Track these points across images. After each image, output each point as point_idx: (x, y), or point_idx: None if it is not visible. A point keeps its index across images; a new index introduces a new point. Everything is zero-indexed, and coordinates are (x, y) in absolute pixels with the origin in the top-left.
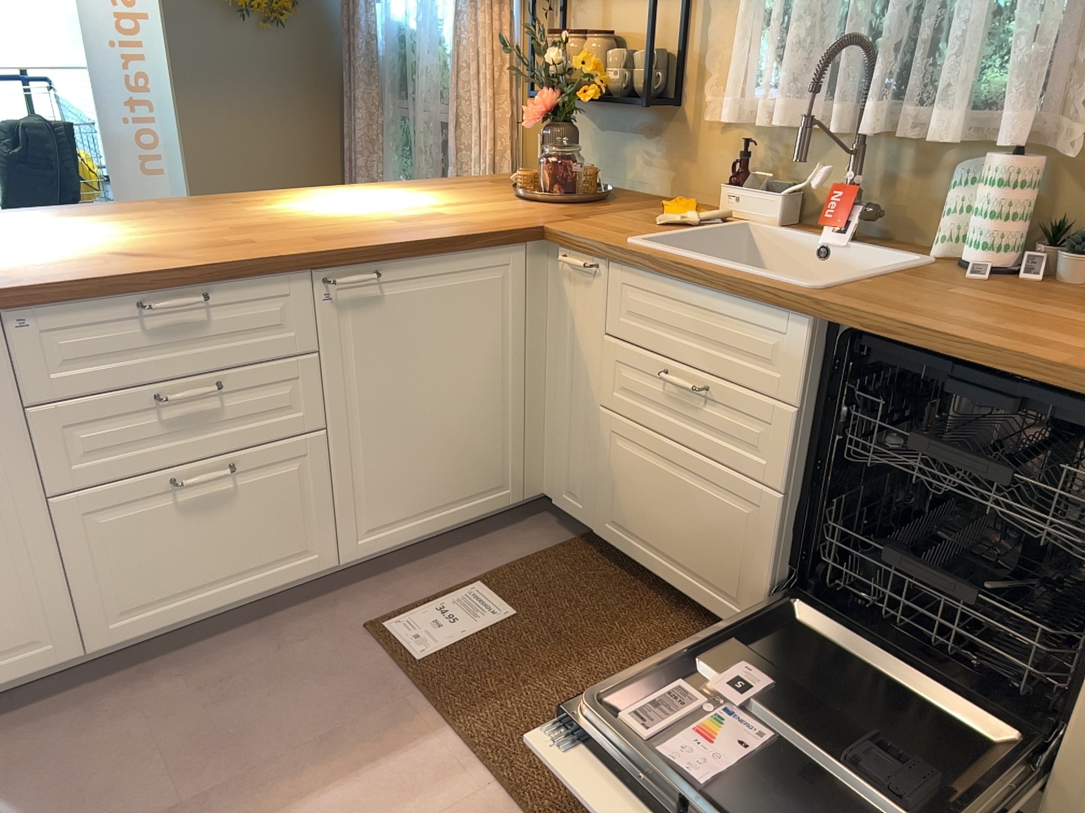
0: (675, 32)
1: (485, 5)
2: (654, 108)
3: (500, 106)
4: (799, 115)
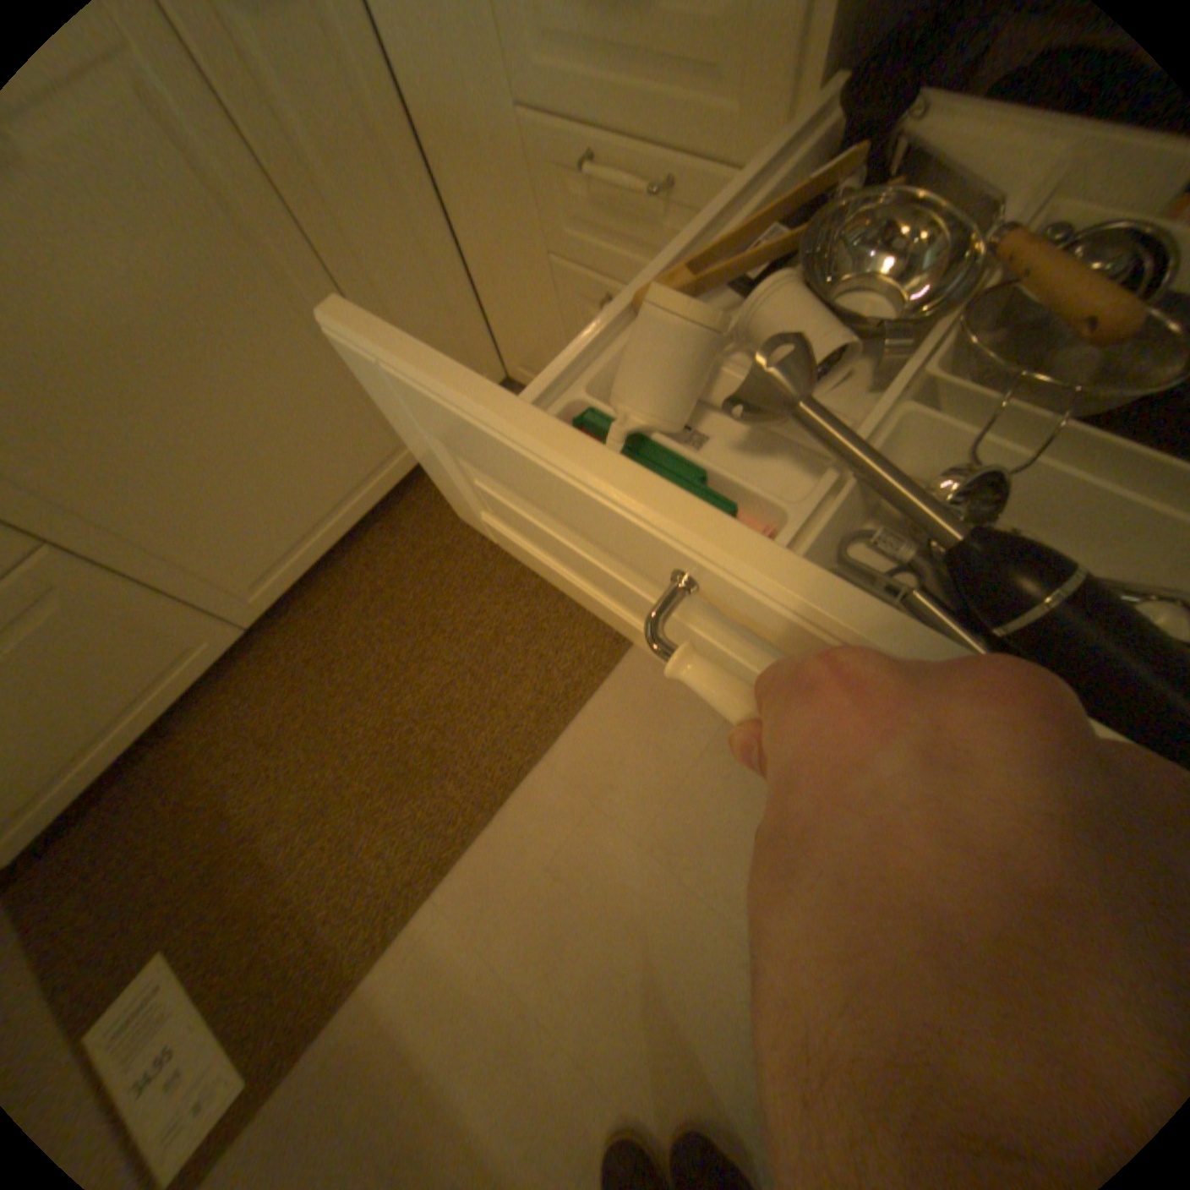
0: None
1: None
2: None
3: None
4: None
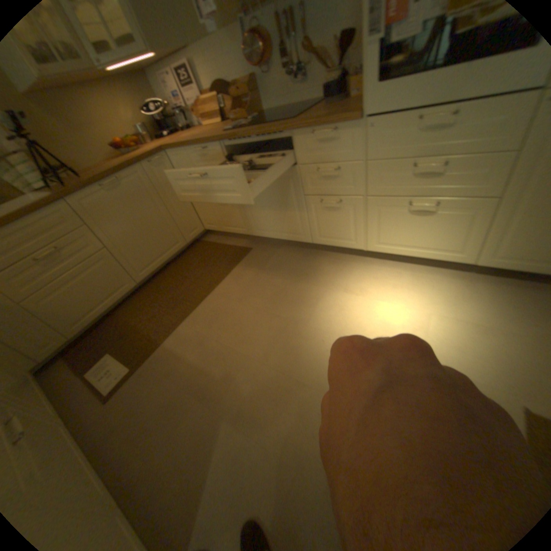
0: None
1: None
2: None
3: None
4: None
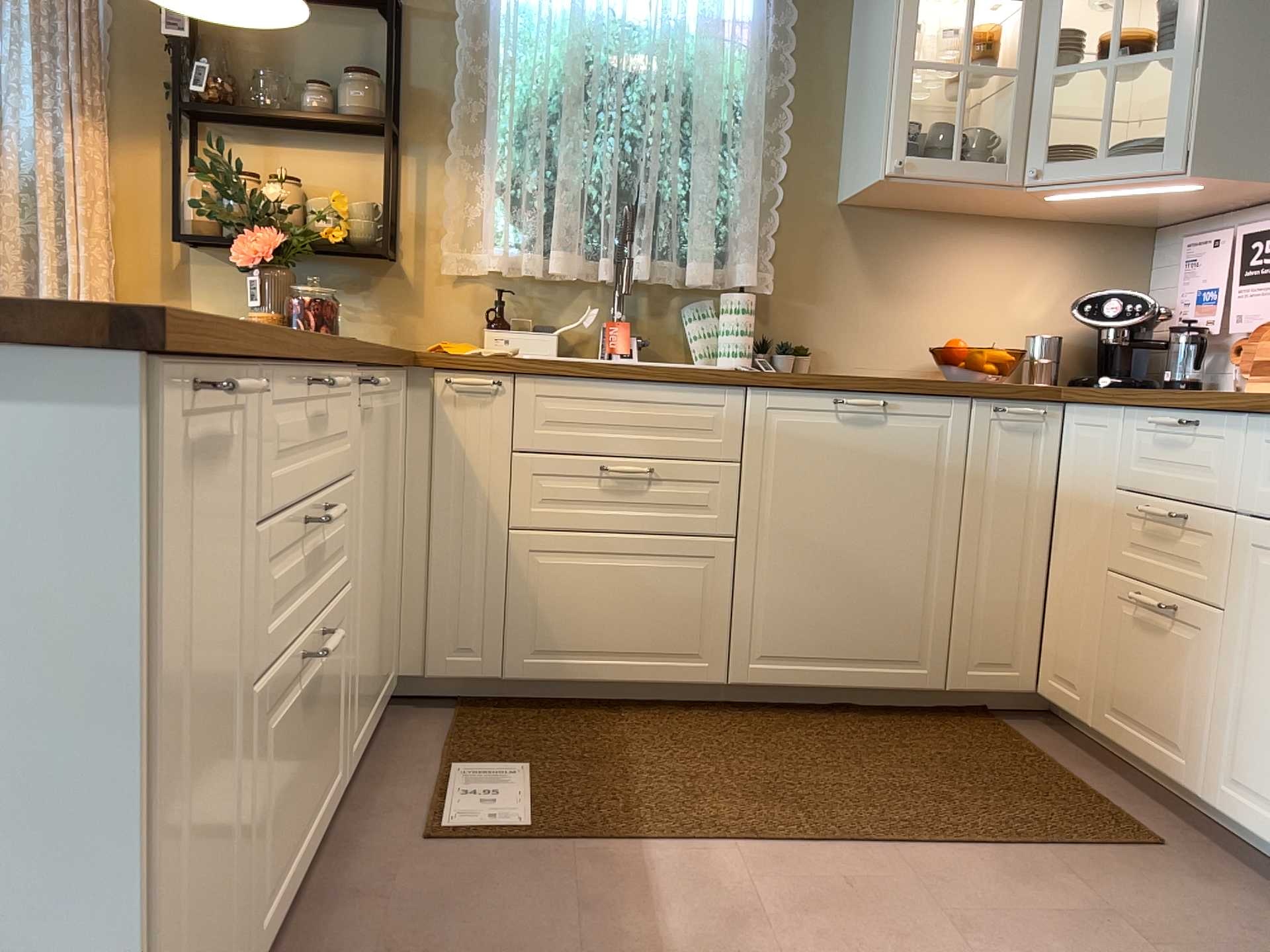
0: (385, 189)
1: (73, 124)
2: (362, 260)
3: (98, 251)
4: (574, 262)
